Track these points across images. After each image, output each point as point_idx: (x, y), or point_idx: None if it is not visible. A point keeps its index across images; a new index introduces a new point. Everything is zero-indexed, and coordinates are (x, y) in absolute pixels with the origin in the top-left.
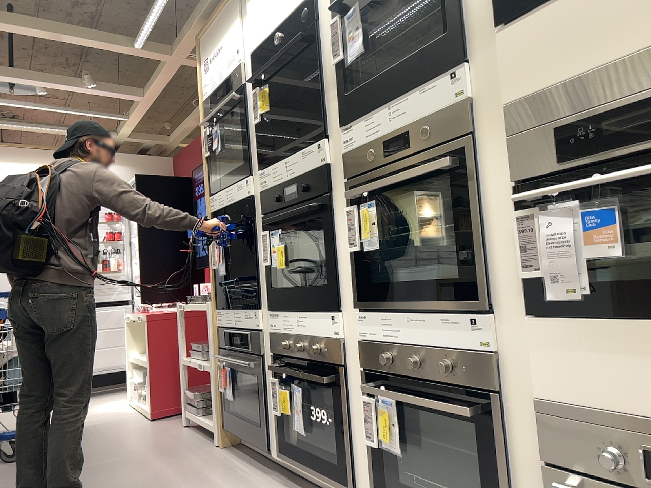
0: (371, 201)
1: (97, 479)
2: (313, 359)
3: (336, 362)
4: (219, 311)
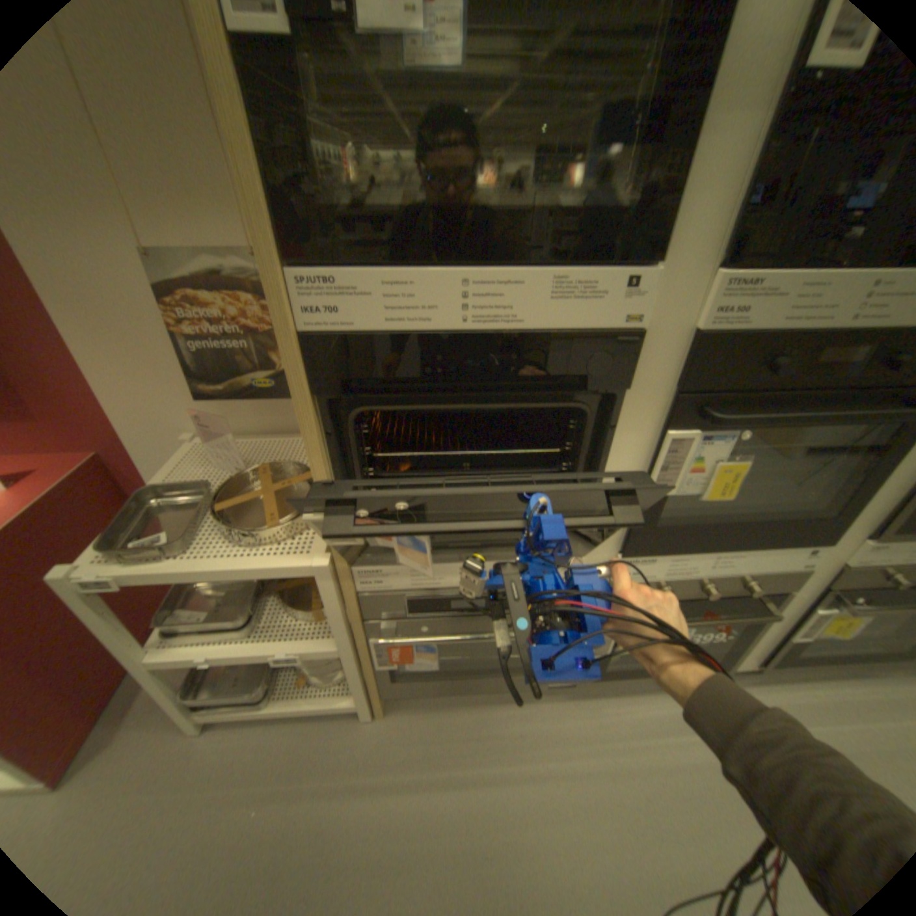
0: None
1: None
2: (731, 596)
3: (782, 593)
4: (375, 572)
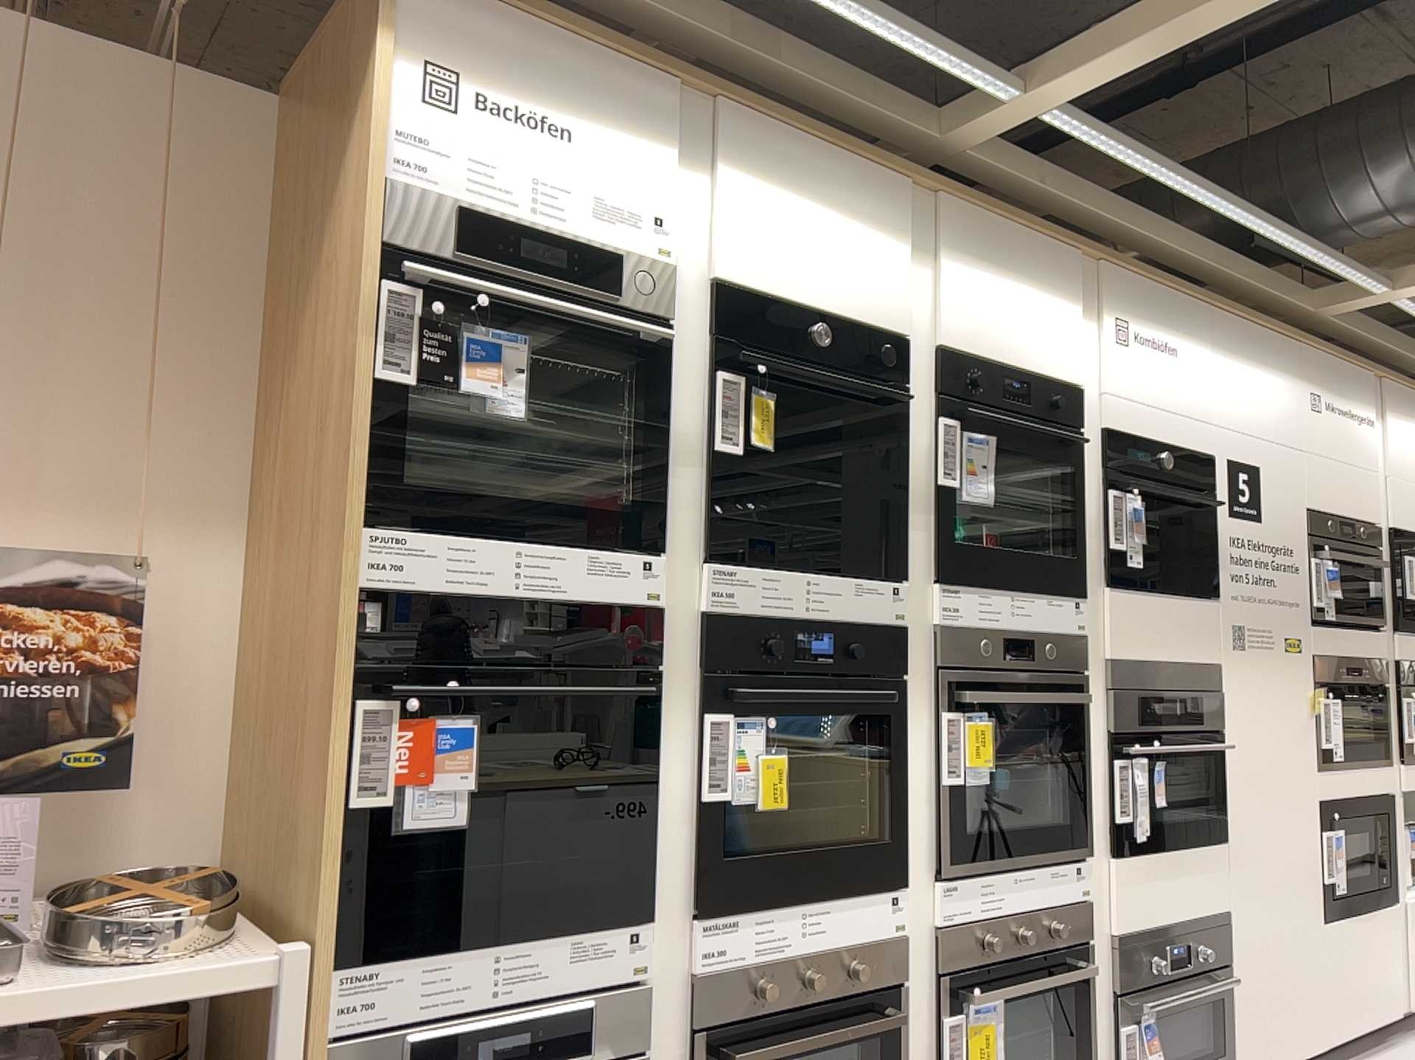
0: (981, 713)
1: None
2: (839, 991)
3: (891, 980)
4: (369, 971)
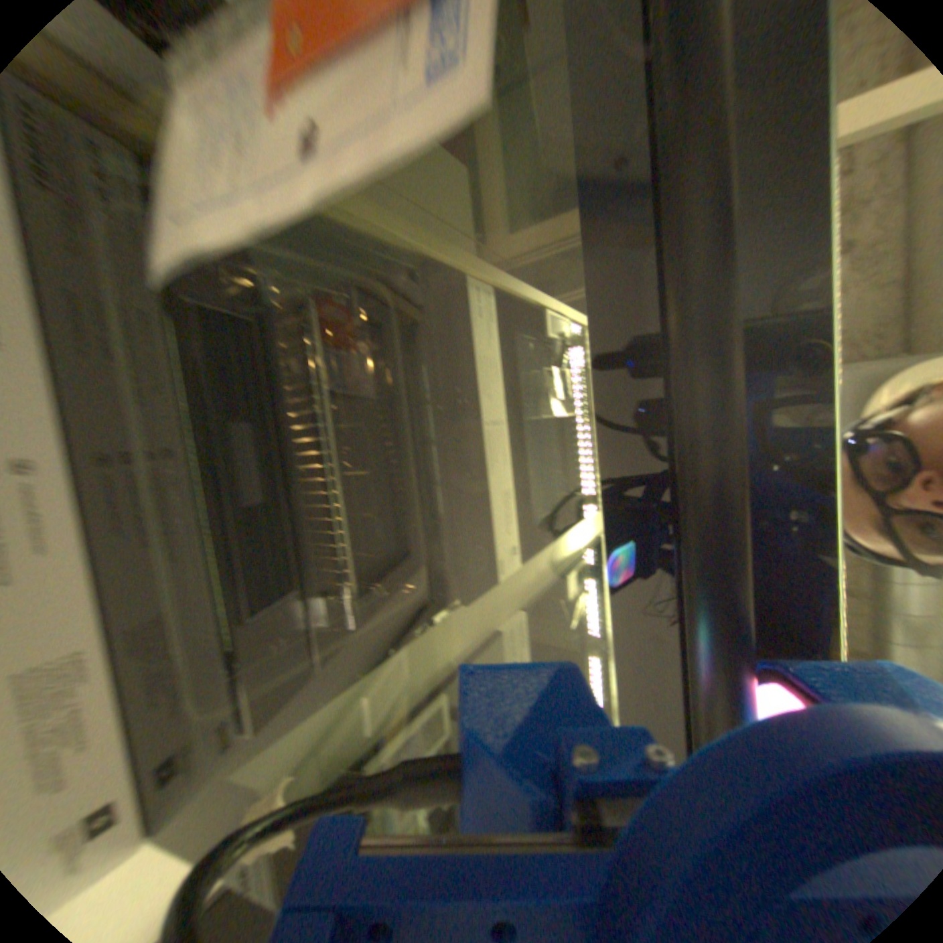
0: None
1: None
2: None
3: None
4: None
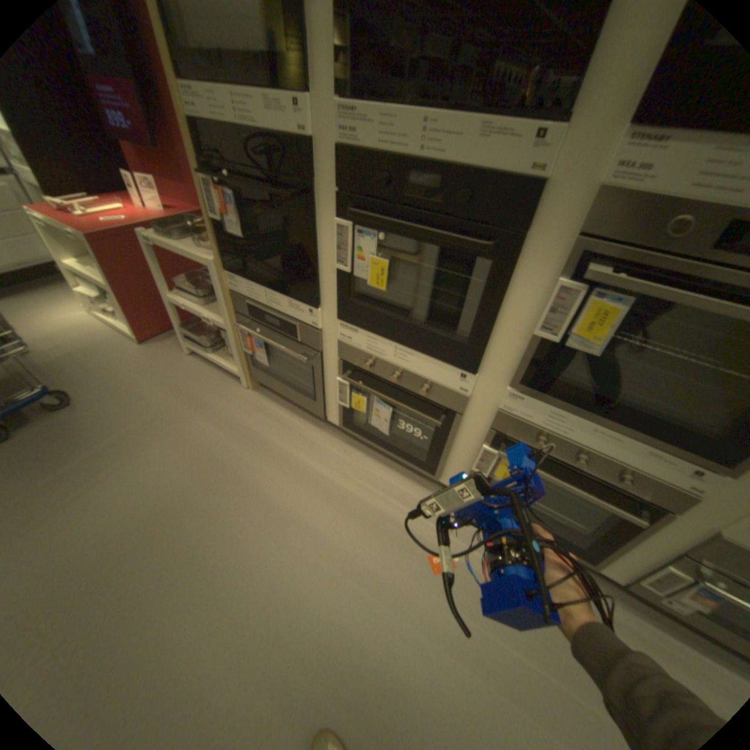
0: (625, 296)
1: (149, 460)
2: (415, 392)
3: (451, 408)
4: (234, 278)
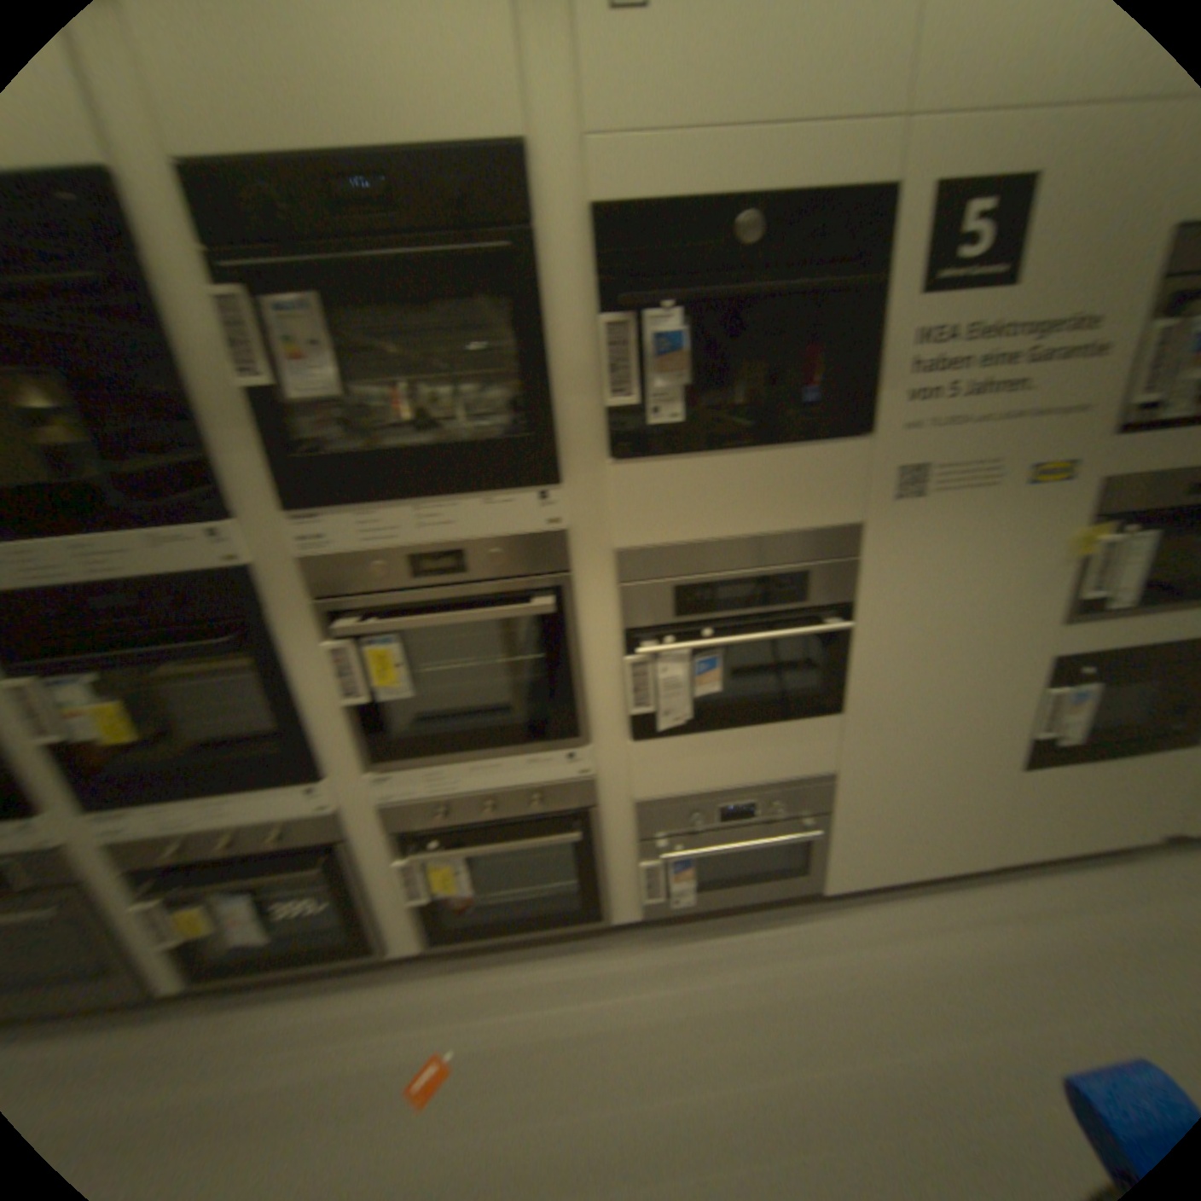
0: (382, 639)
1: None
2: (256, 855)
3: (317, 845)
4: None
